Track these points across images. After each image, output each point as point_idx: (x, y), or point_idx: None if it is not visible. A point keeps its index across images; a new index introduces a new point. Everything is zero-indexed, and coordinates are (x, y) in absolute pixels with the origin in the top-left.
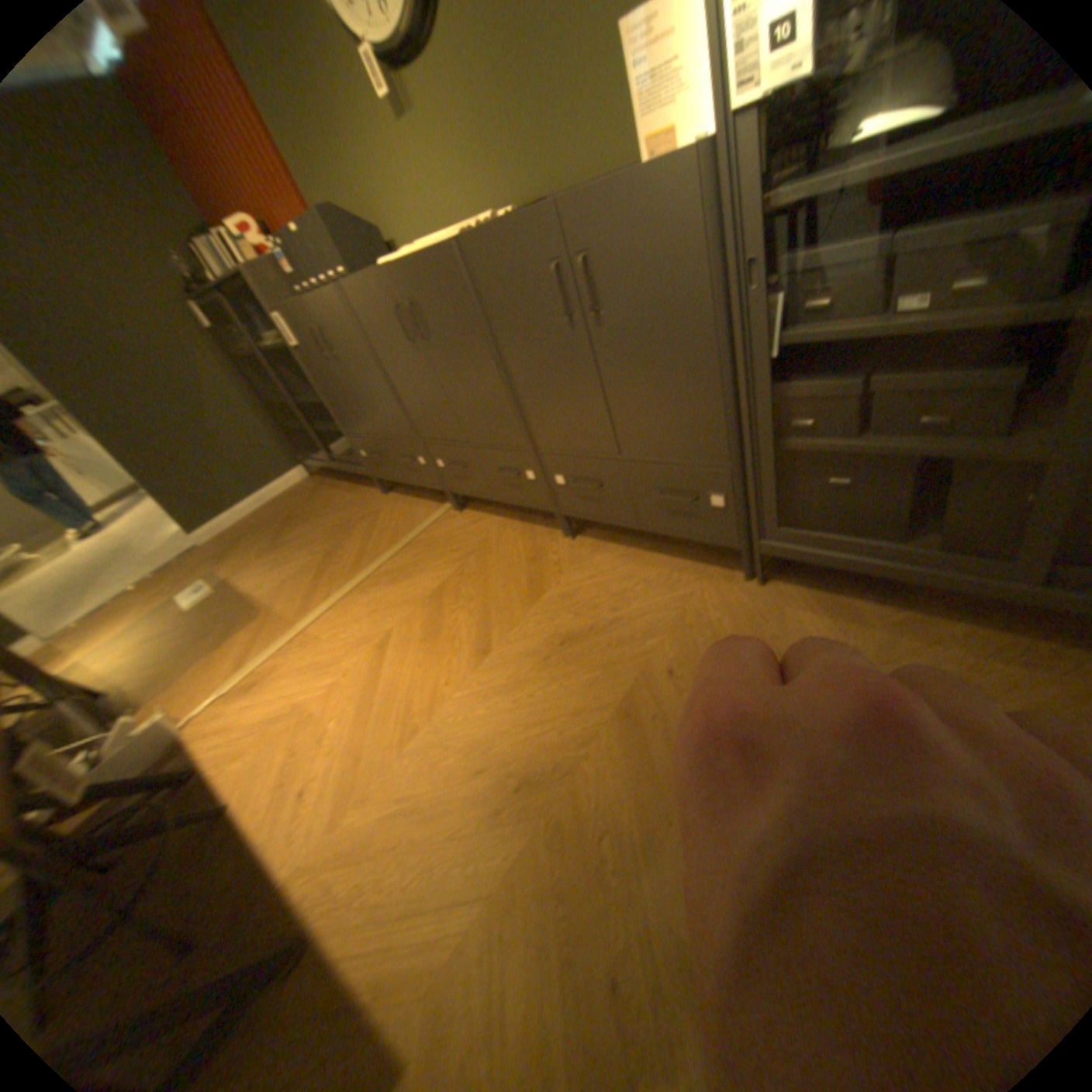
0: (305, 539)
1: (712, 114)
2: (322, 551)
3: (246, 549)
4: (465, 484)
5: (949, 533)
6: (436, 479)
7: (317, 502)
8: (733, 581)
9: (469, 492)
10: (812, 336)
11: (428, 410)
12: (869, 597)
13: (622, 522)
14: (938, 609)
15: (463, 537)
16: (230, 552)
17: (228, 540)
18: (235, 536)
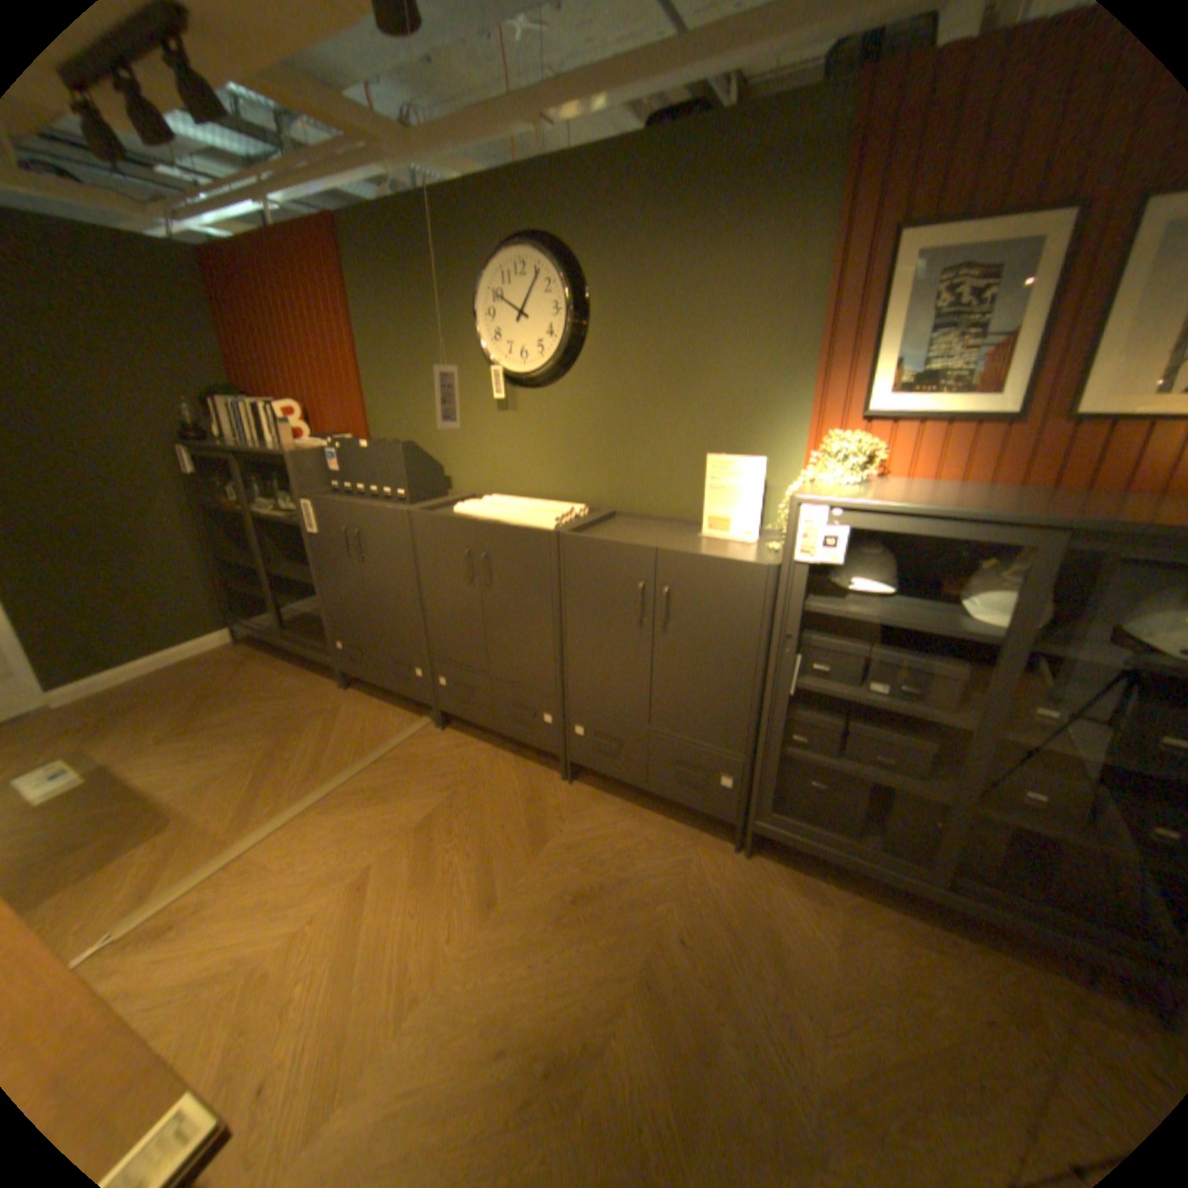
0: (228, 727)
1: (756, 525)
2: (256, 747)
3: (132, 725)
4: (462, 707)
5: (883, 837)
6: (425, 692)
7: (243, 679)
8: (721, 851)
9: (463, 715)
10: (814, 689)
11: (453, 634)
12: (827, 881)
13: (628, 780)
14: (875, 897)
15: (446, 761)
16: (105, 725)
17: (100, 707)
18: (111, 704)
